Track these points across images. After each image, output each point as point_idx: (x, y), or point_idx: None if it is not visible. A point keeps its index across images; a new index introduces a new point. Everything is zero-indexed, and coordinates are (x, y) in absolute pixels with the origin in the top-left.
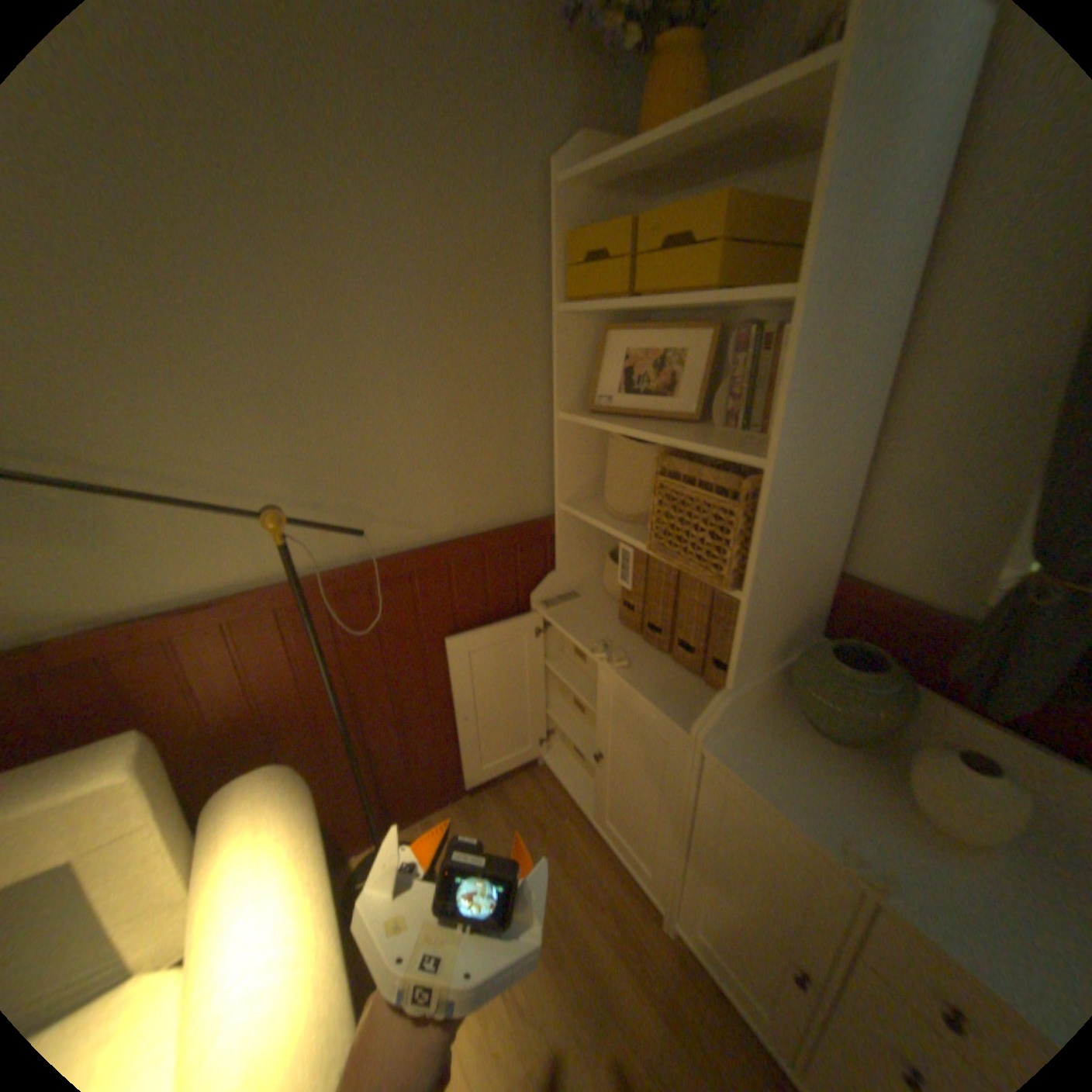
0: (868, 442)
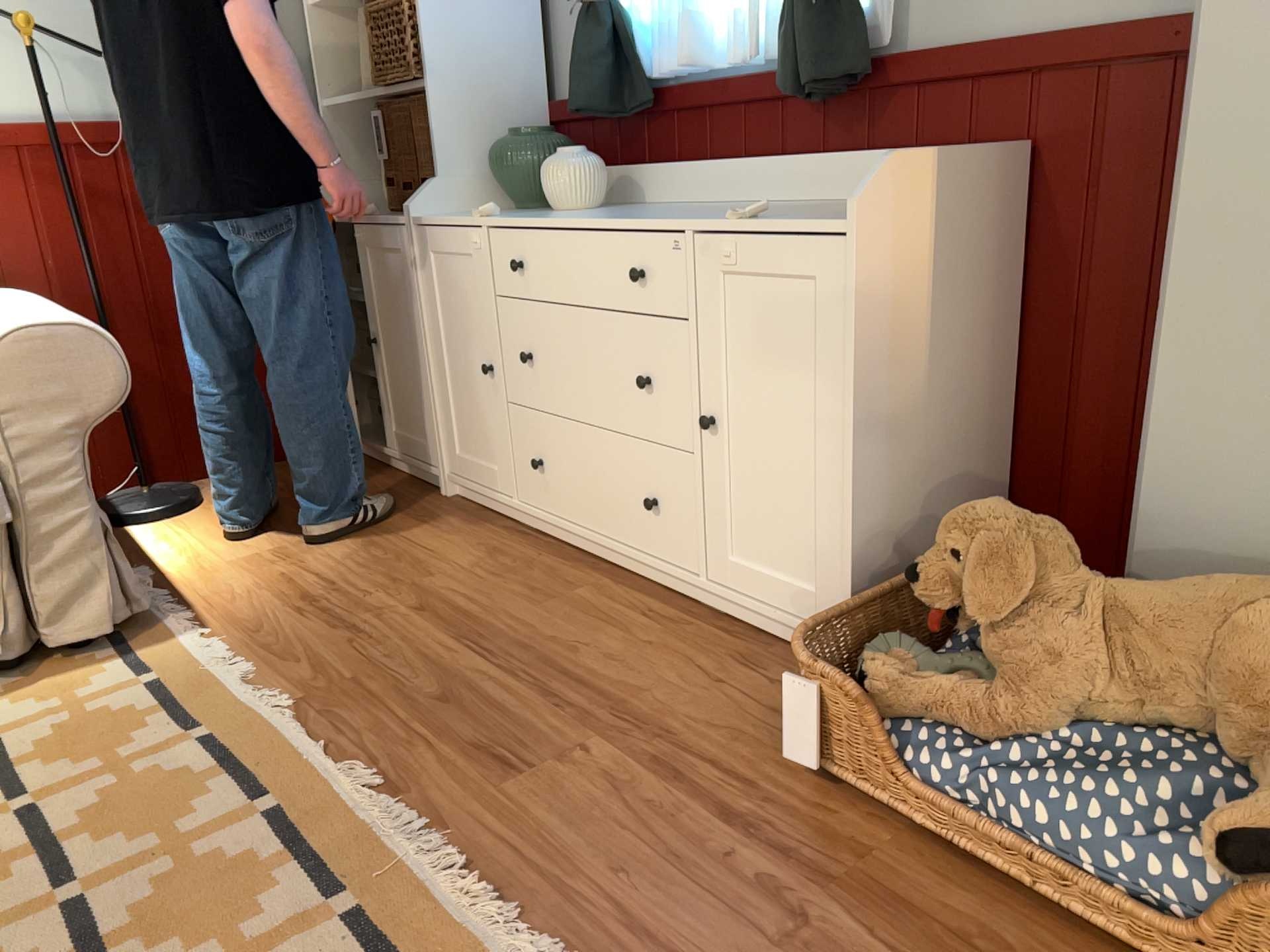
0: None
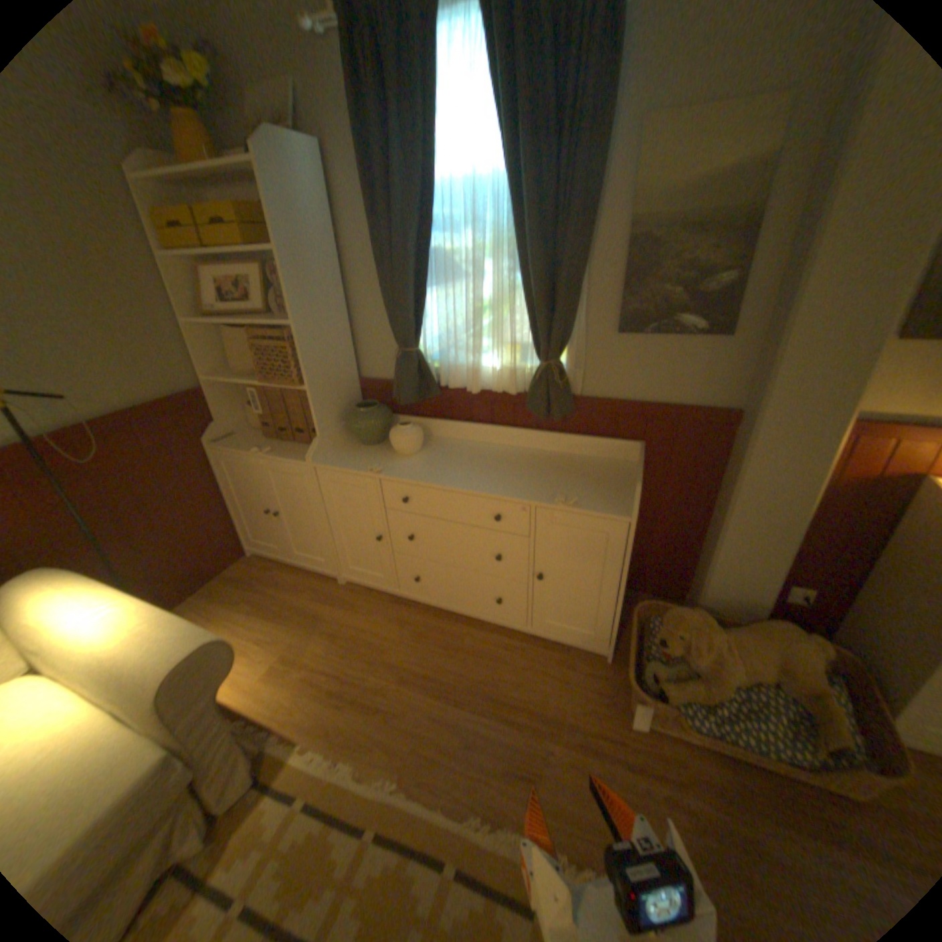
0: (340, 313)
